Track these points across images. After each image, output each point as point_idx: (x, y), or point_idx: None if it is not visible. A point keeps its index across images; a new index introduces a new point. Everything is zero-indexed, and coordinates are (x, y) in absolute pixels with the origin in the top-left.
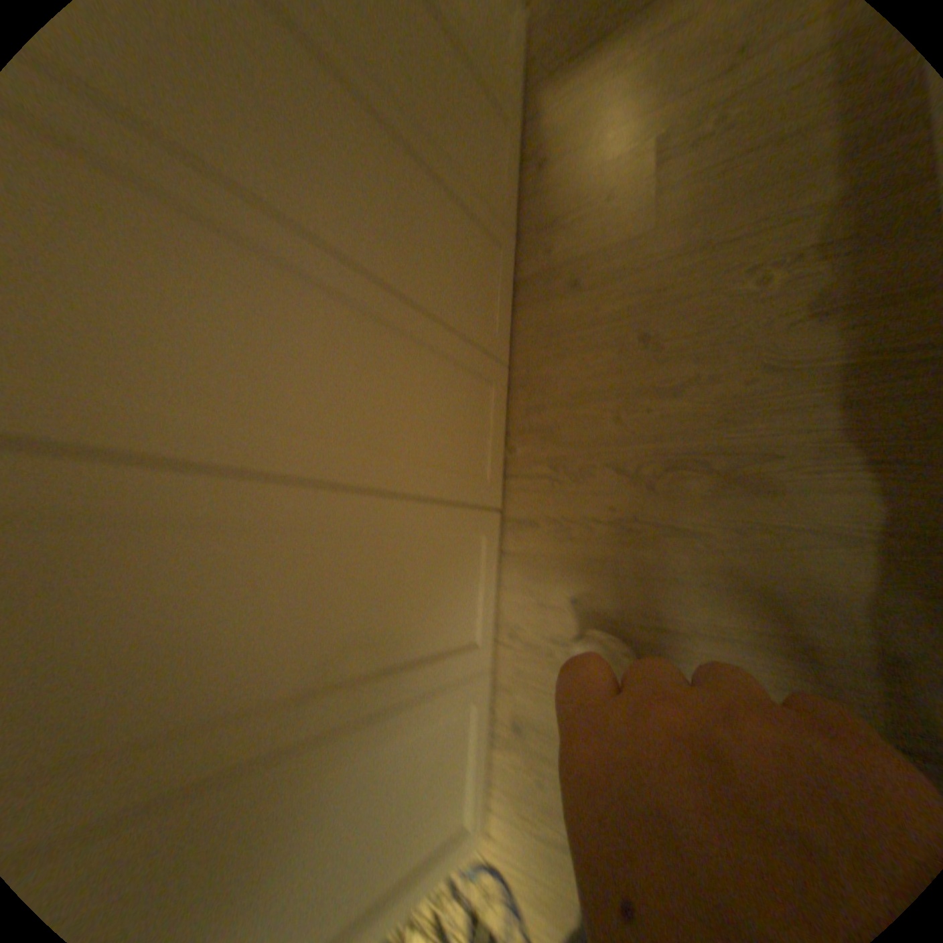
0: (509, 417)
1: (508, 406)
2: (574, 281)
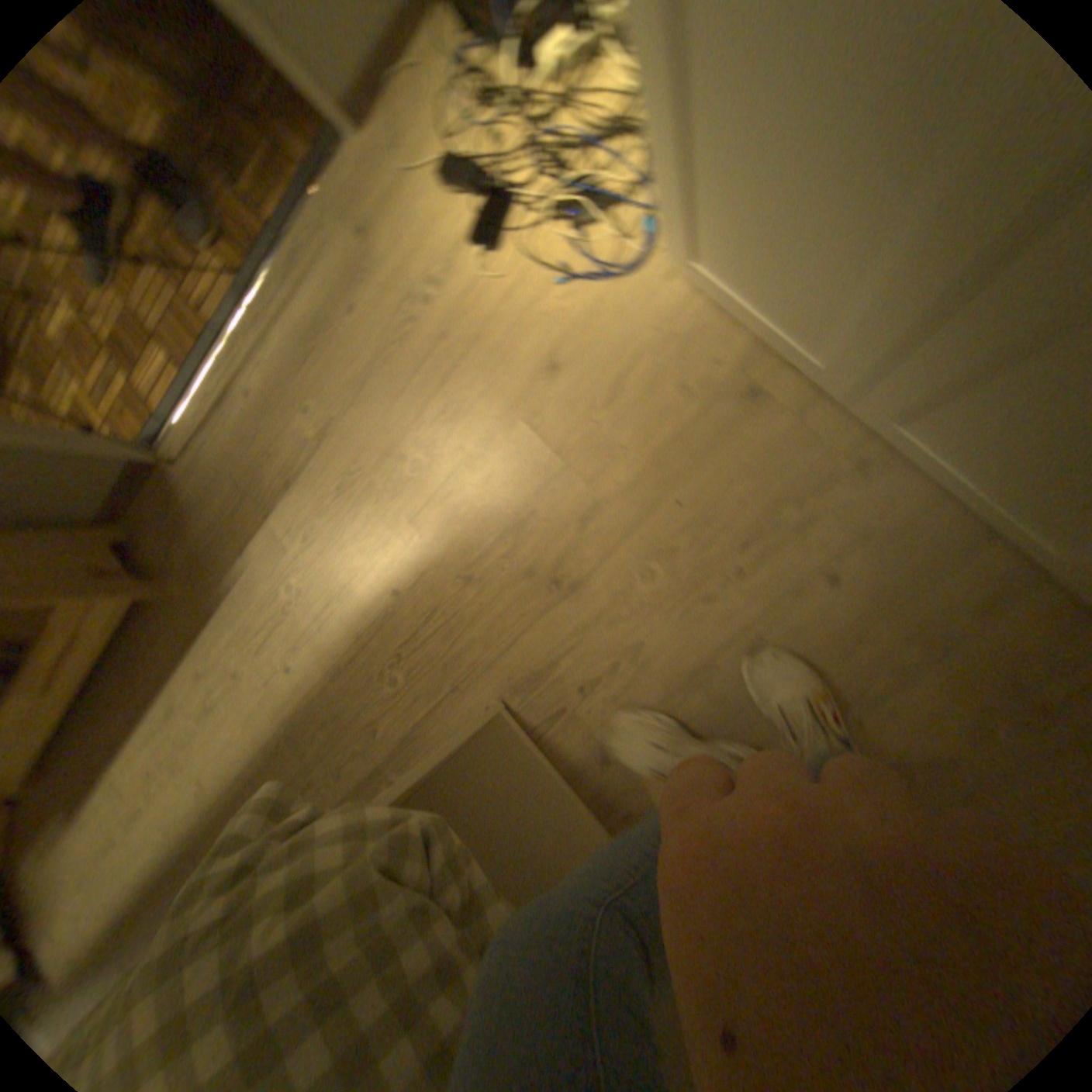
0: None
1: None
2: None
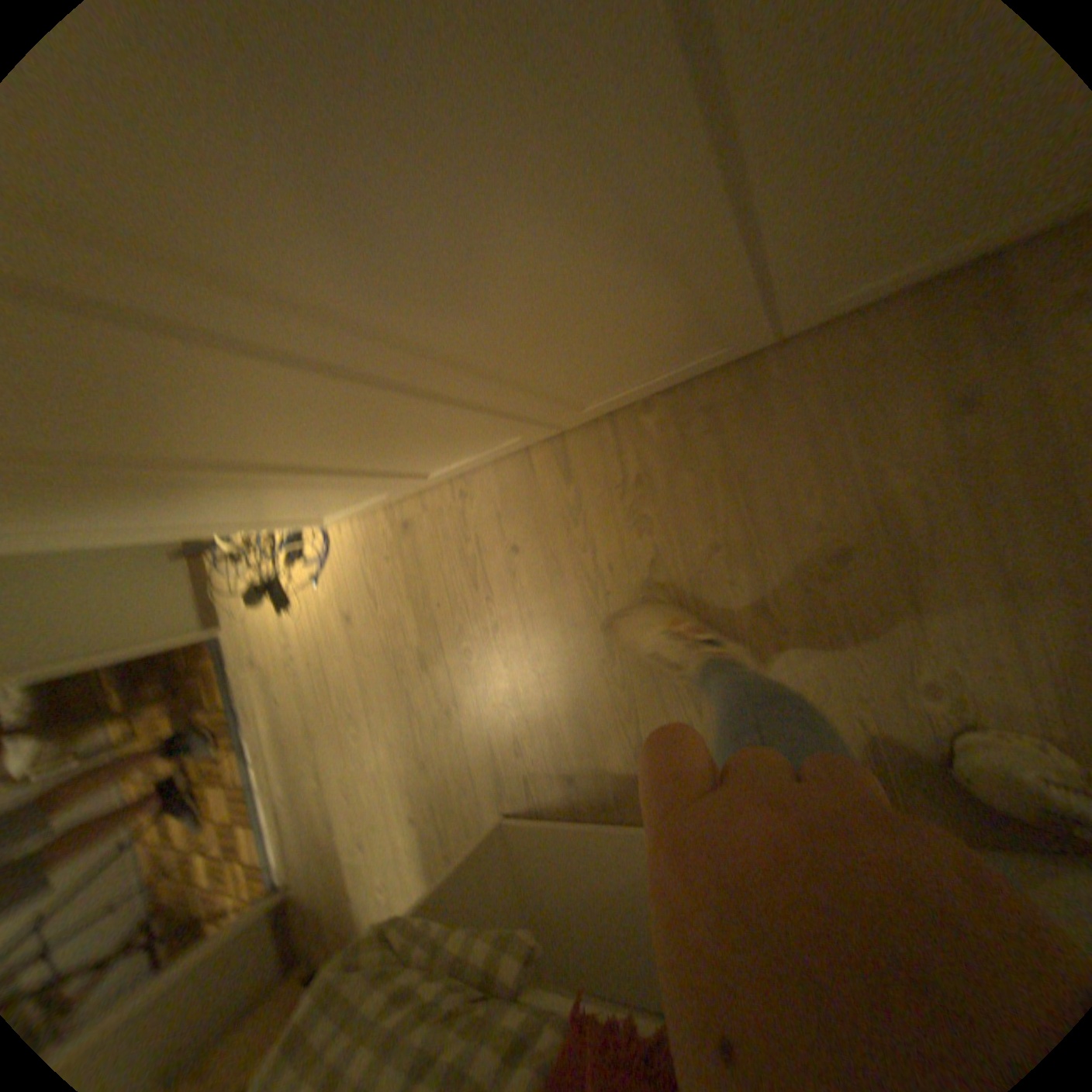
0: (688, 382)
1: (707, 370)
2: (970, 399)
